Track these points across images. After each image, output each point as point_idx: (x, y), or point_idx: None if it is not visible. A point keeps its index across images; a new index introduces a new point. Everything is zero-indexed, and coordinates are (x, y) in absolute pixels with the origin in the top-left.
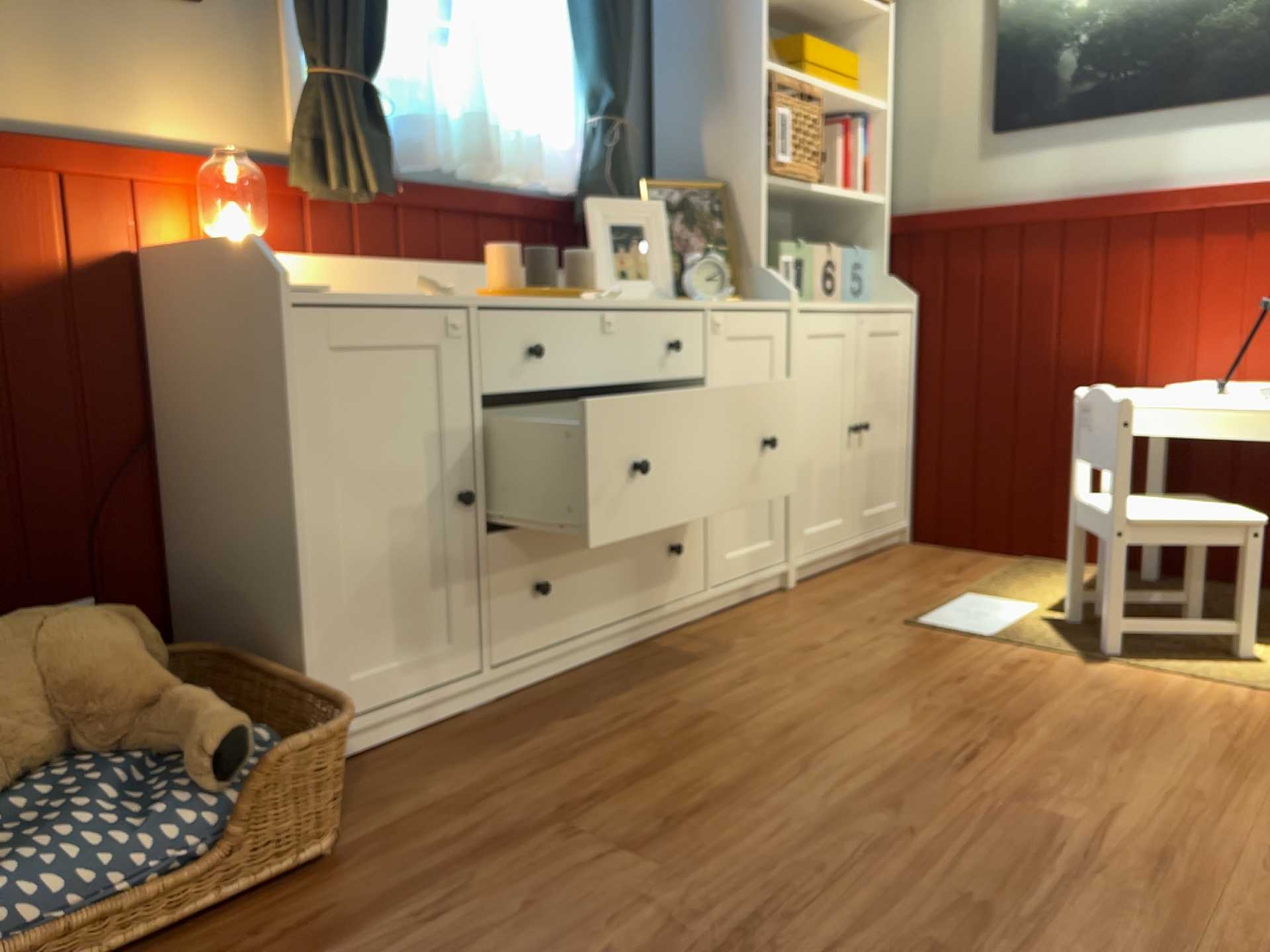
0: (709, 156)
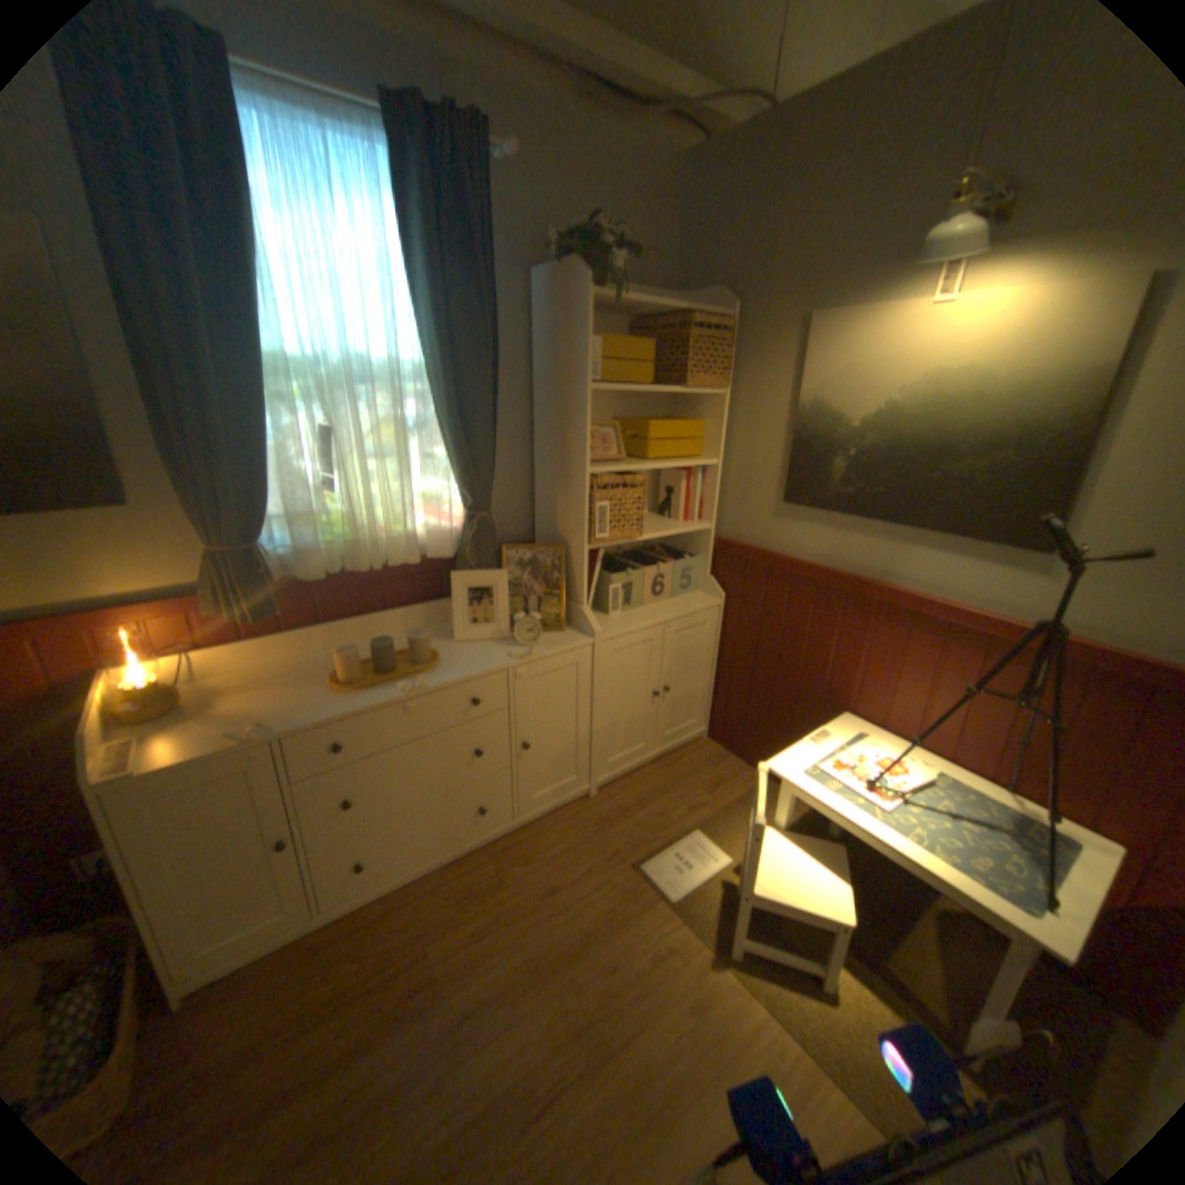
0: (559, 522)
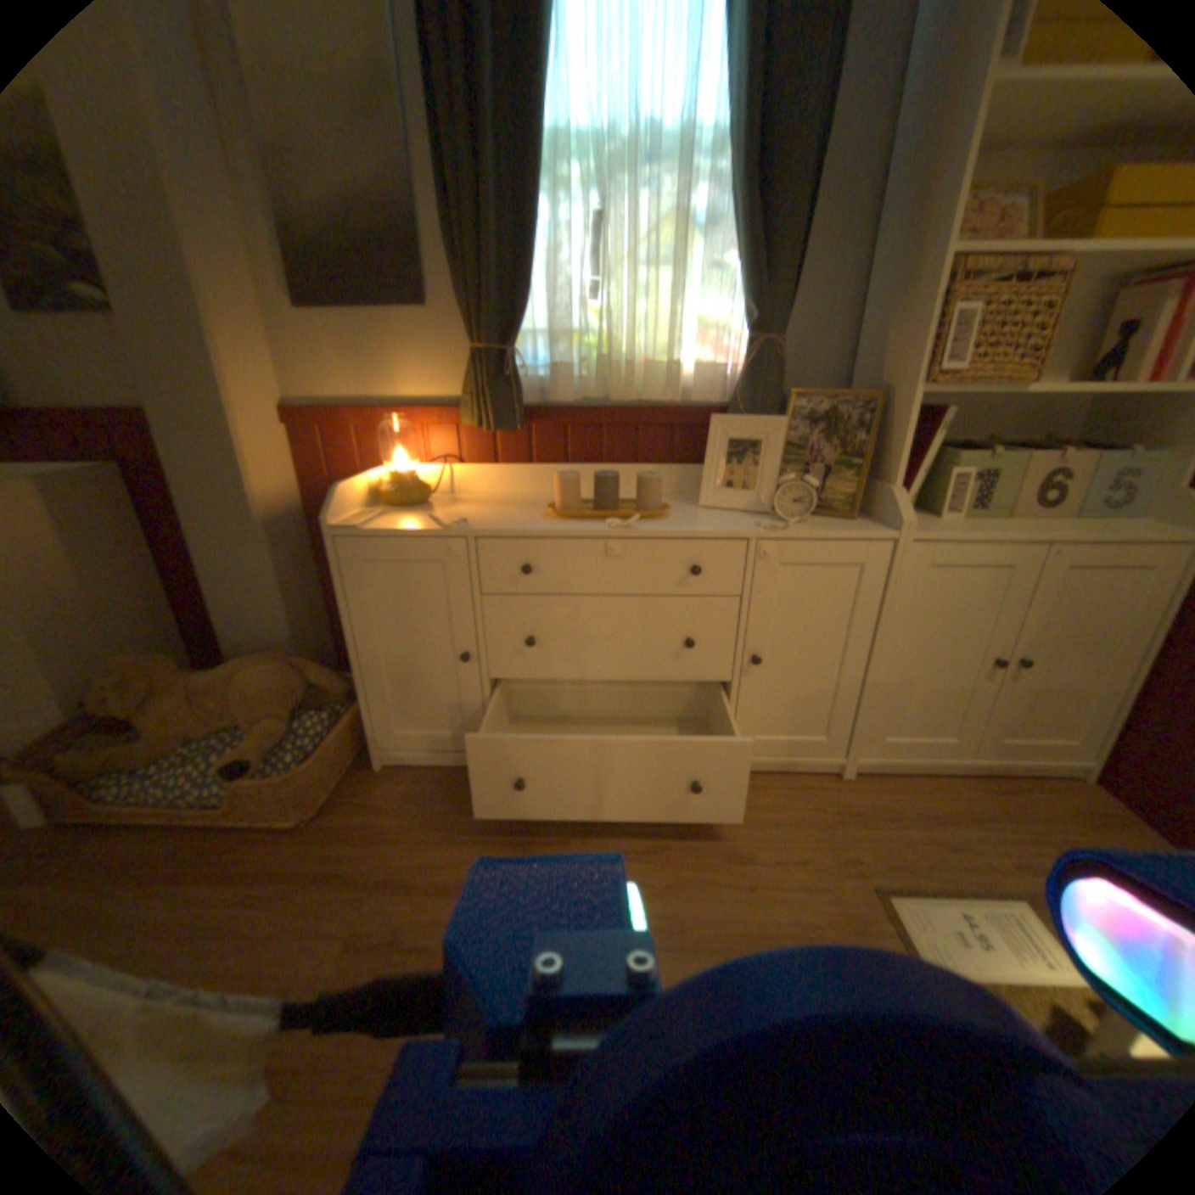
0: (888, 358)
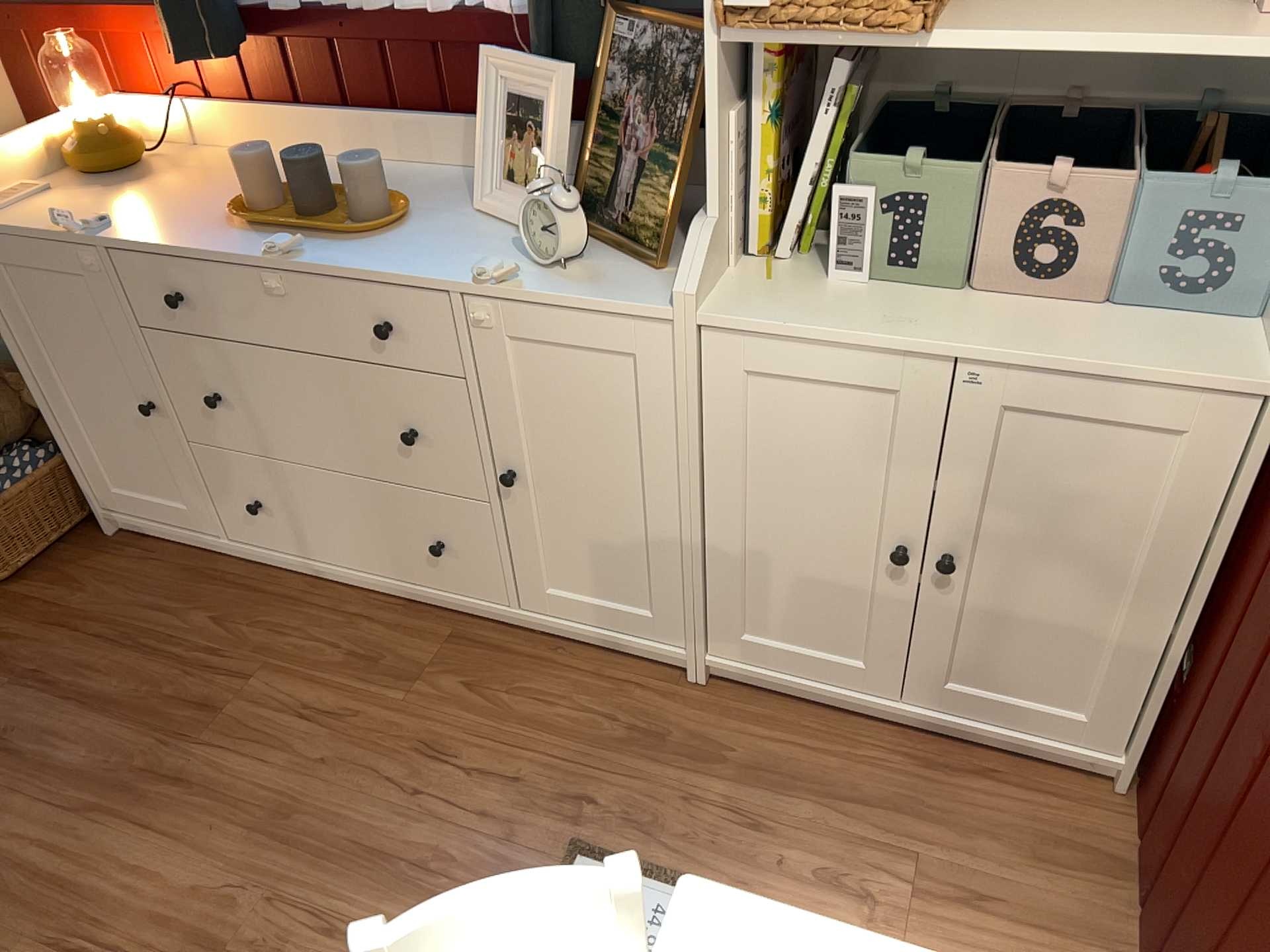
0: None
